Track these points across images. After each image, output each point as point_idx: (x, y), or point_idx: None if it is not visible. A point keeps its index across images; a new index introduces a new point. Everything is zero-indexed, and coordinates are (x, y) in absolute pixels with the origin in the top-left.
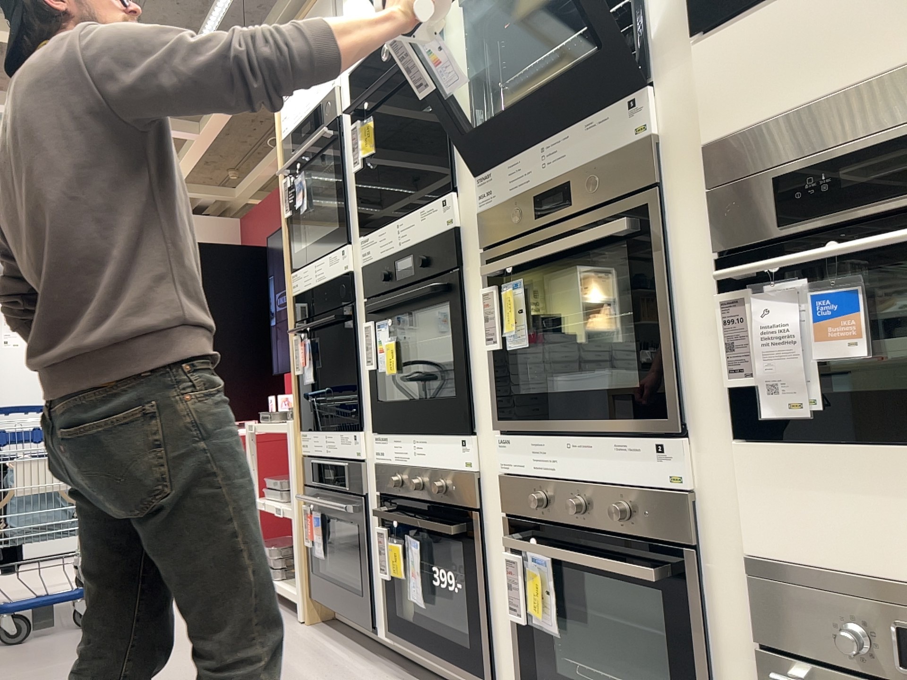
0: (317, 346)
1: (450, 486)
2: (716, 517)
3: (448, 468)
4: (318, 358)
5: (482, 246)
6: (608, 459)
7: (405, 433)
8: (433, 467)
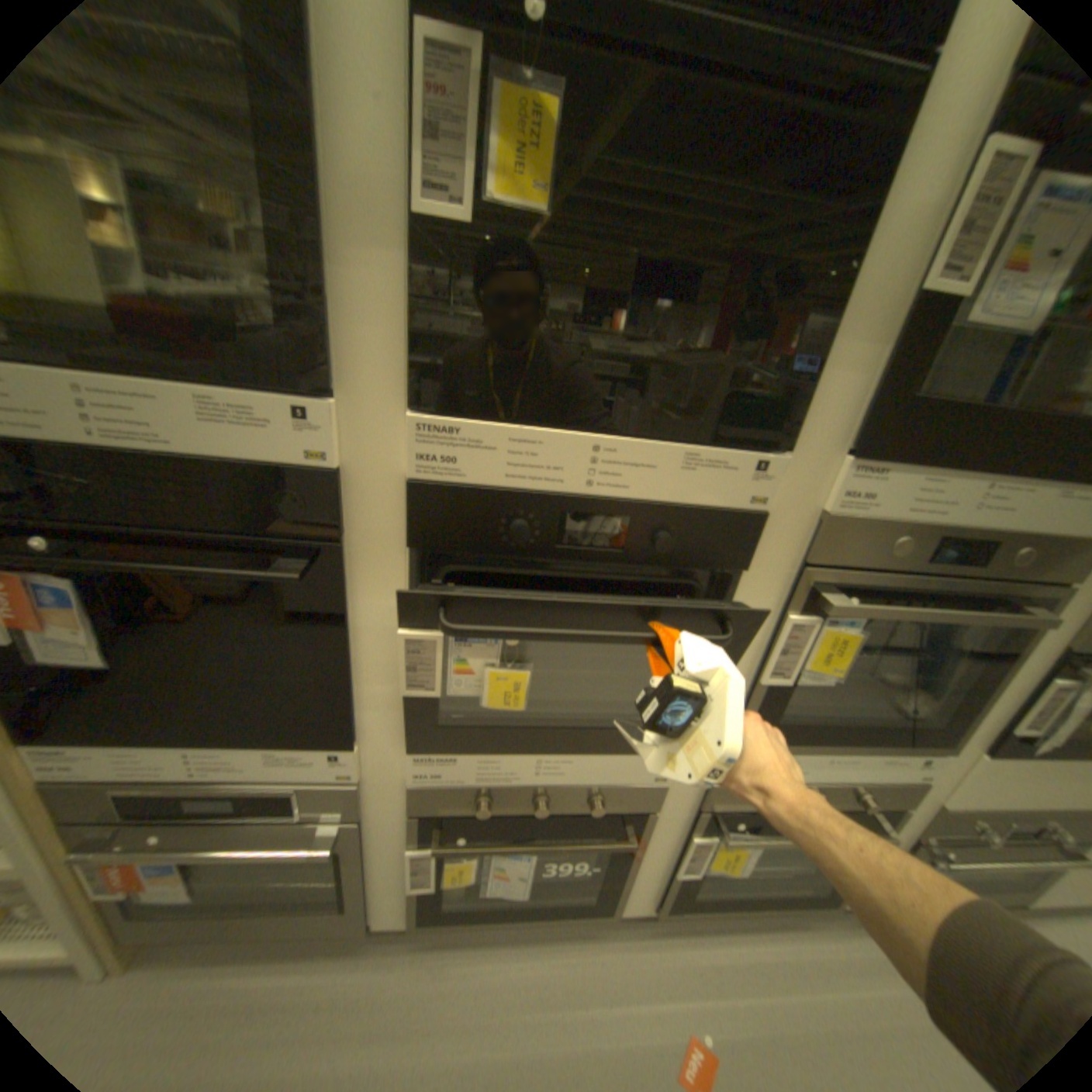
0: (86, 580)
1: (614, 799)
2: (932, 792)
3: (616, 784)
4: (98, 606)
5: (807, 558)
6: (871, 771)
7: (517, 752)
8: (582, 784)
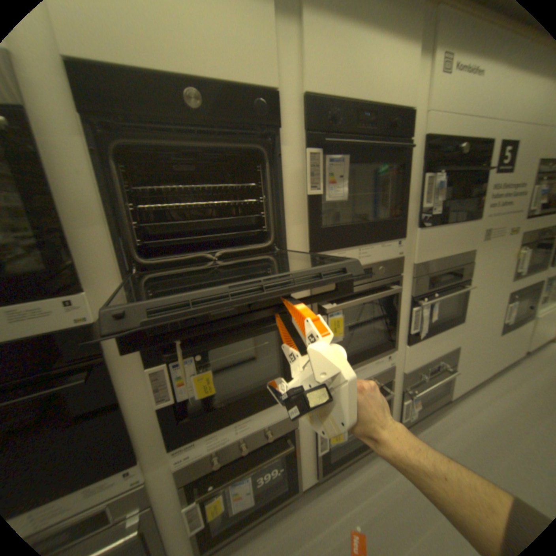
0: None
1: (275, 429)
2: (396, 369)
3: (274, 422)
4: None
5: (310, 295)
6: (371, 370)
7: (222, 427)
8: (258, 429)
